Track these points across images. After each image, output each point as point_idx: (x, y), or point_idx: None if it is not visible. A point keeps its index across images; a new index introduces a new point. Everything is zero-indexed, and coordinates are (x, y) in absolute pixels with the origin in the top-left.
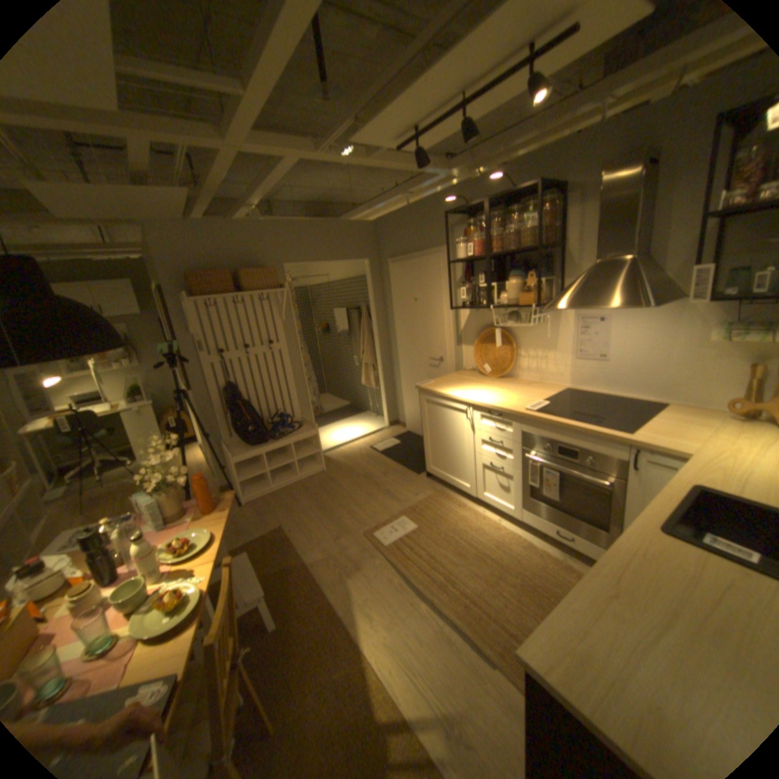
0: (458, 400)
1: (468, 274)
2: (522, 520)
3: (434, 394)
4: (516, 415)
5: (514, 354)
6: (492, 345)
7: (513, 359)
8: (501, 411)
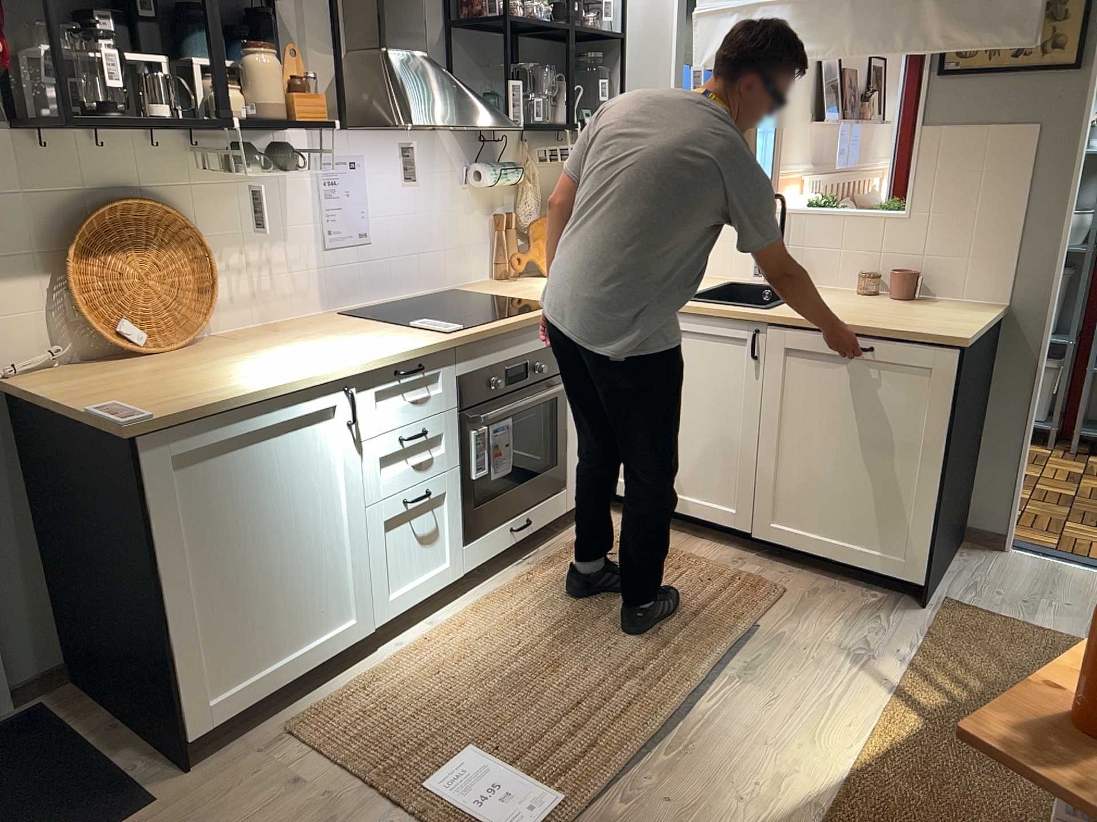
0: (317, 386)
1: None
2: (465, 572)
3: (223, 413)
4: (448, 349)
5: (215, 267)
6: (129, 258)
7: (217, 282)
8: (422, 356)
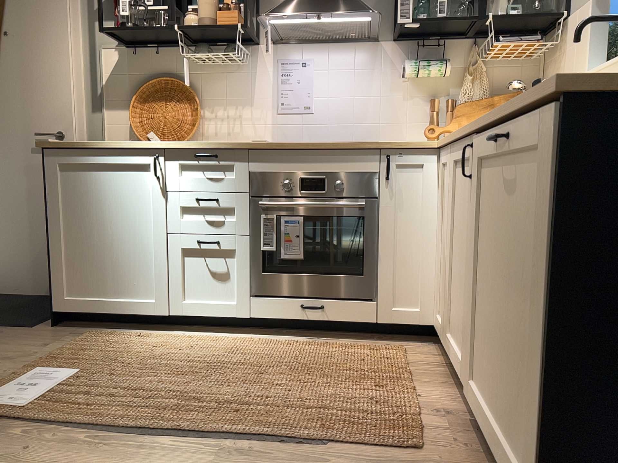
0: (137, 149)
1: (117, 1)
2: (250, 316)
3: (83, 149)
4: (241, 149)
5: (198, 112)
6: (160, 104)
7: (197, 119)
8: (217, 149)
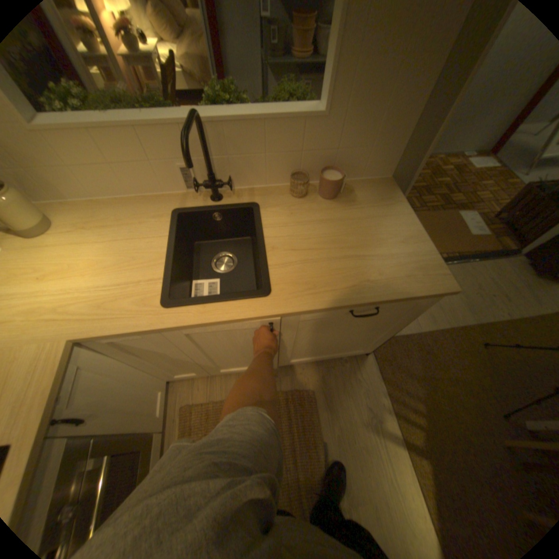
0: None
1: None
2: None
3: None
4: None
5: None
6: None
7: None
8: None
